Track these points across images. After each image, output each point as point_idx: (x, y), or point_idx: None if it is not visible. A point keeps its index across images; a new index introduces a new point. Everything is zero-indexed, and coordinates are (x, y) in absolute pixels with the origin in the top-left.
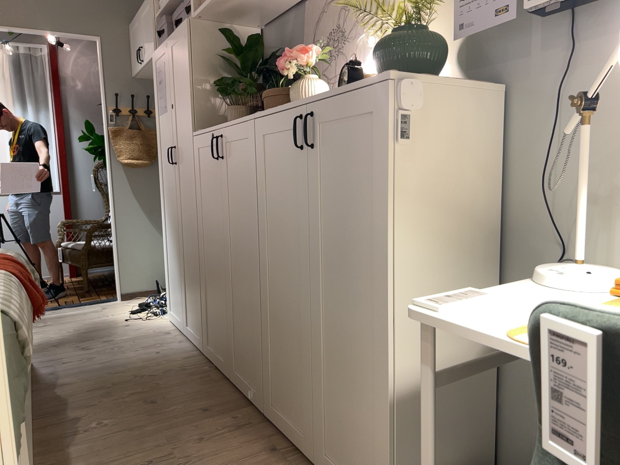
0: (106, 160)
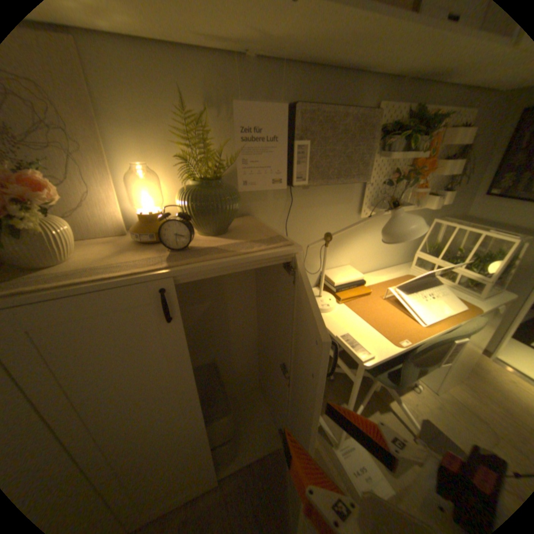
0: None
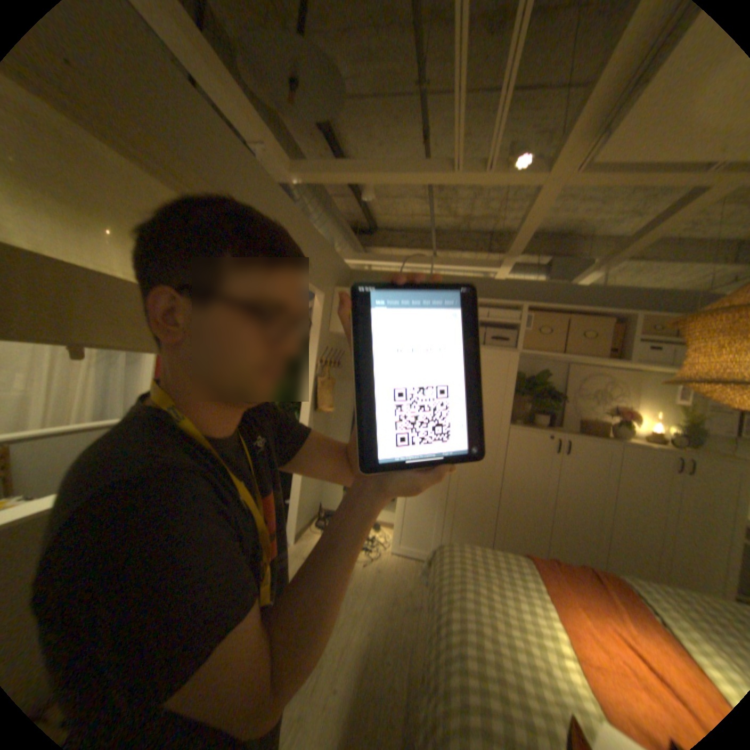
0: (302, 407)
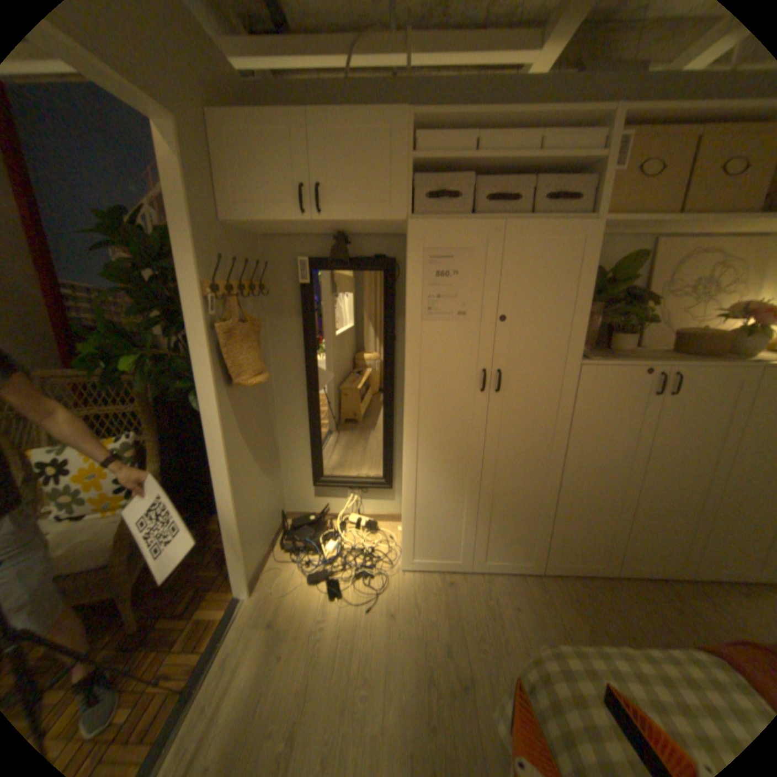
0: (200, 387)
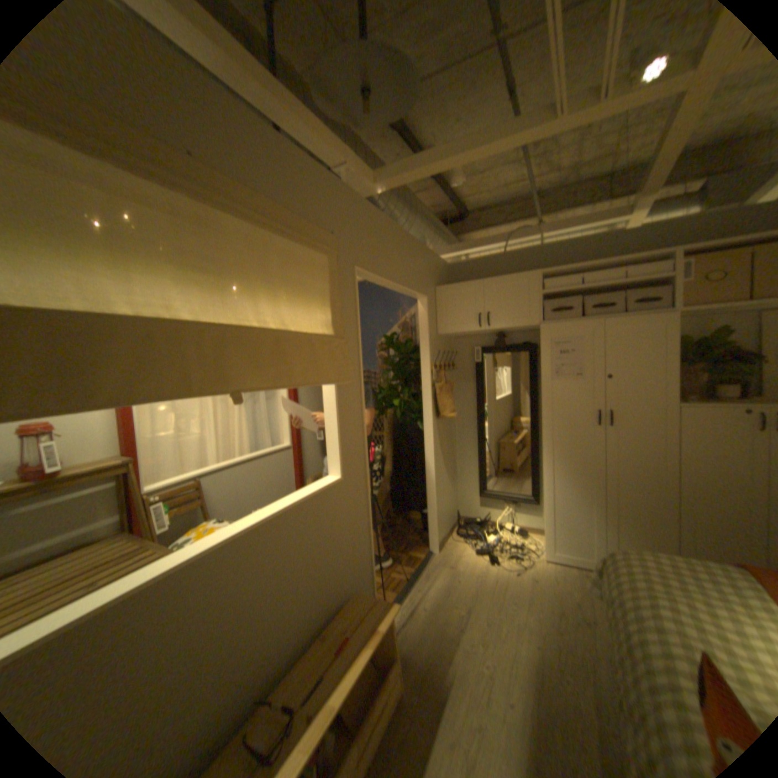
0: (424, 418)
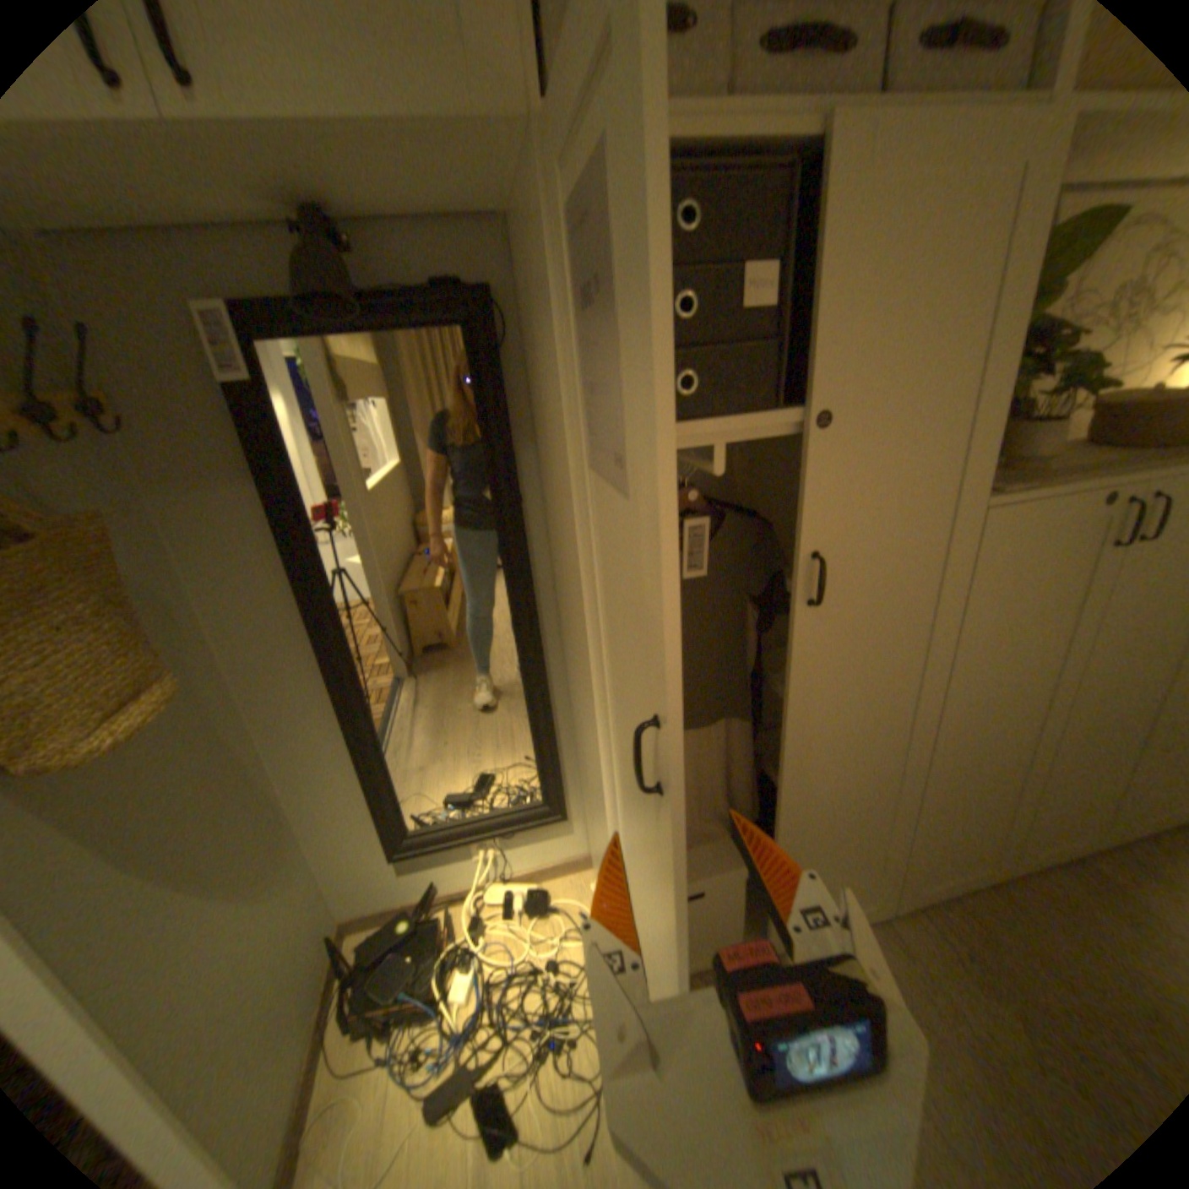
0: None
